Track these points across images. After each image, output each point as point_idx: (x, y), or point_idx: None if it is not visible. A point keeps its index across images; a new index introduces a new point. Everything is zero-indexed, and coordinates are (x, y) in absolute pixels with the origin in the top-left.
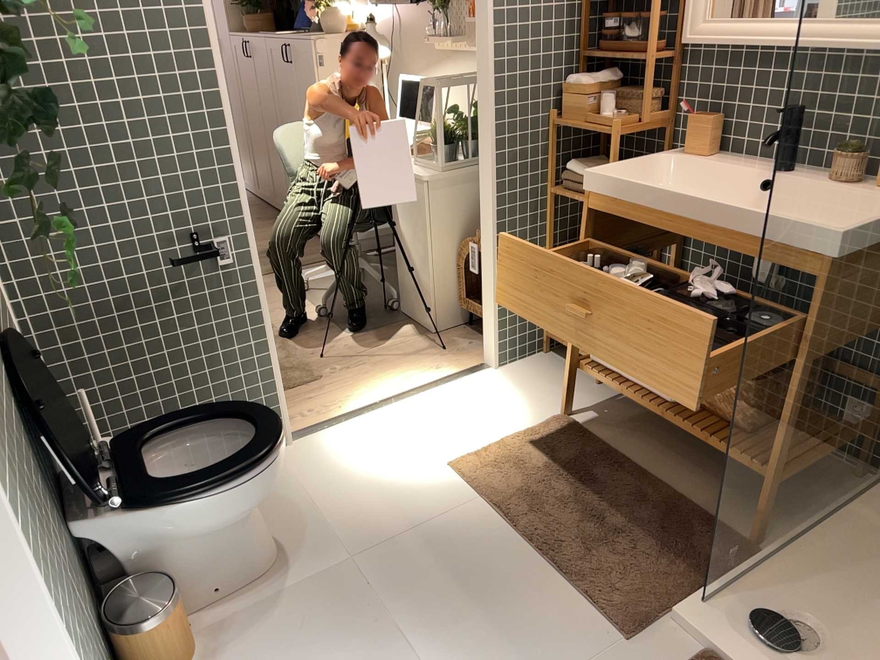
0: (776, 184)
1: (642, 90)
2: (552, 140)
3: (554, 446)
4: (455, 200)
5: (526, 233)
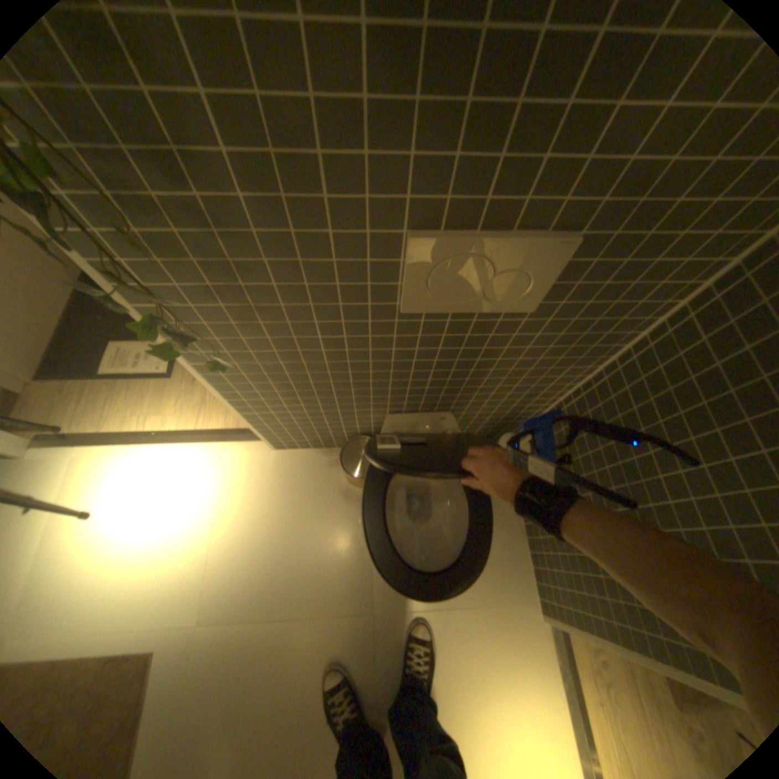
0: None
1: None
2: None
3: None
4: None
5: None
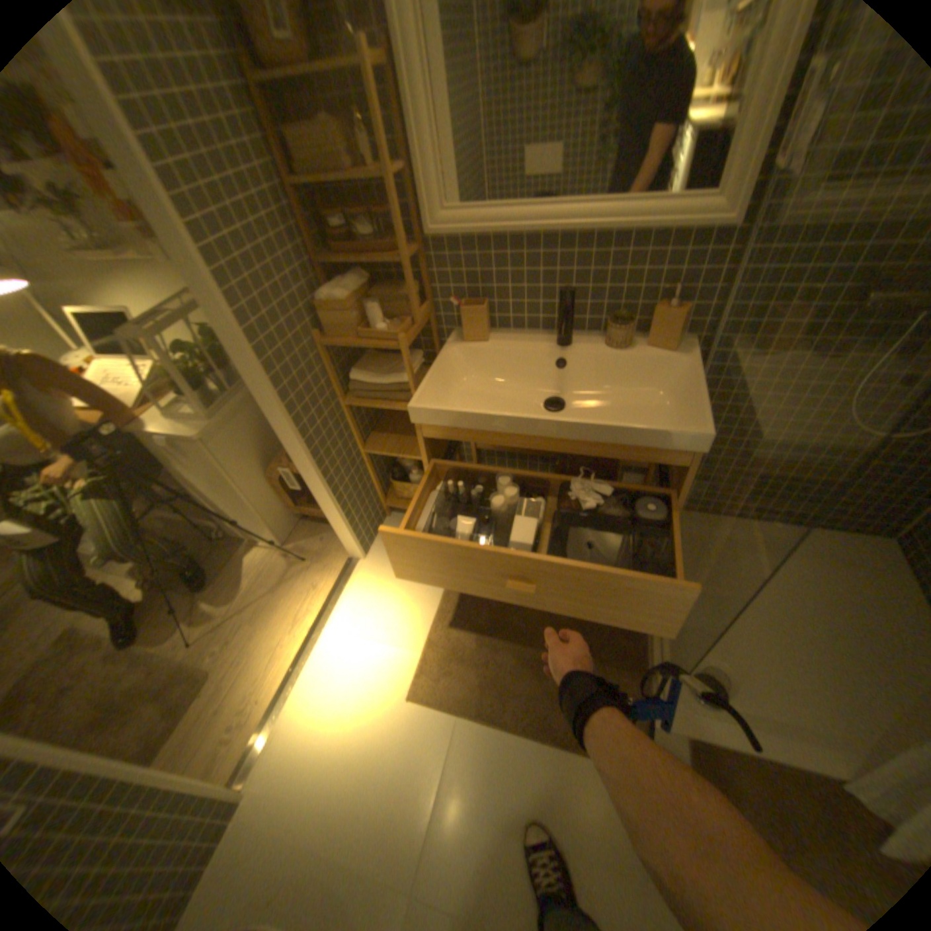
0: (566, 355)
1: (388, 278)
2: (328, 359)
3: (466, 615)
4: (236, 433)
5: (340, 448)
